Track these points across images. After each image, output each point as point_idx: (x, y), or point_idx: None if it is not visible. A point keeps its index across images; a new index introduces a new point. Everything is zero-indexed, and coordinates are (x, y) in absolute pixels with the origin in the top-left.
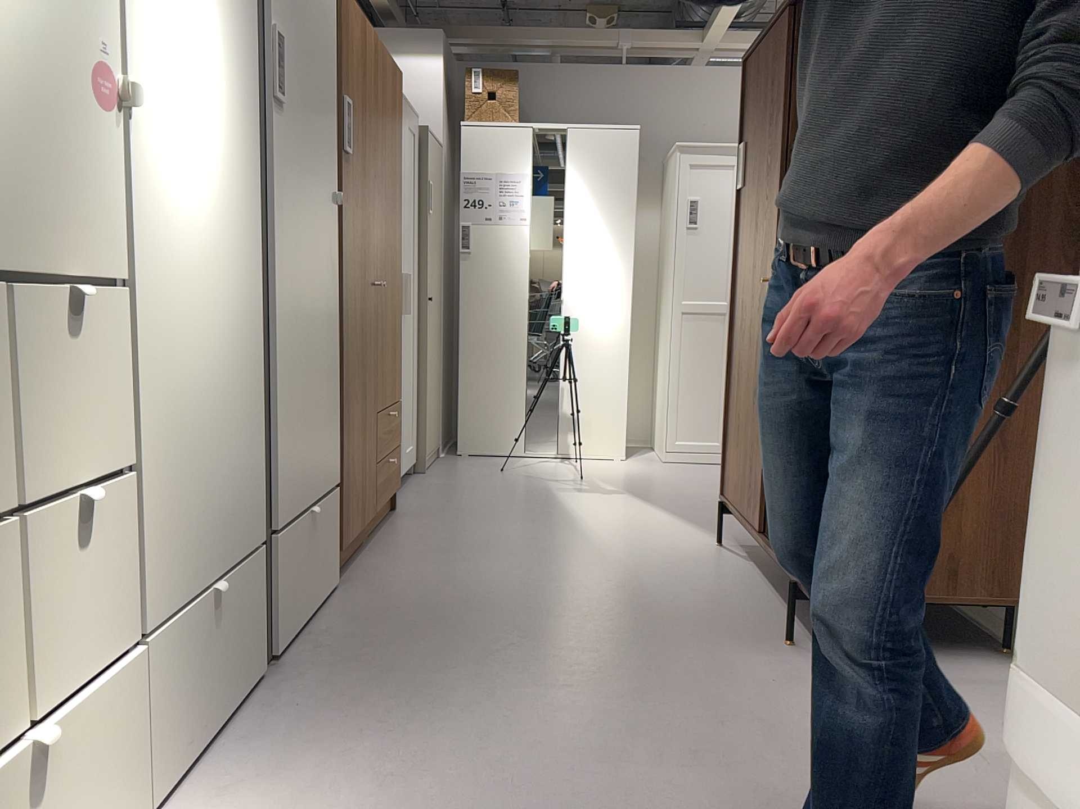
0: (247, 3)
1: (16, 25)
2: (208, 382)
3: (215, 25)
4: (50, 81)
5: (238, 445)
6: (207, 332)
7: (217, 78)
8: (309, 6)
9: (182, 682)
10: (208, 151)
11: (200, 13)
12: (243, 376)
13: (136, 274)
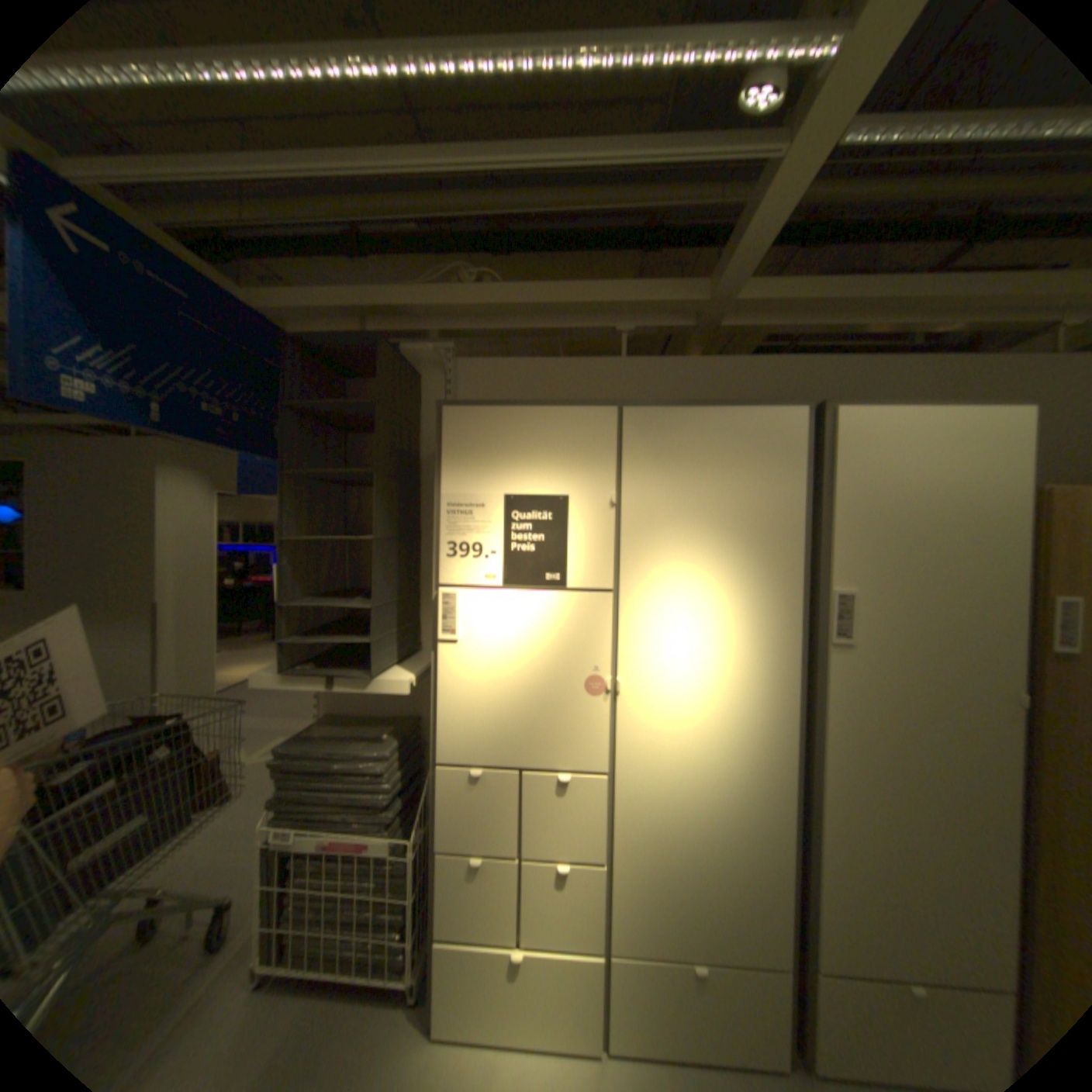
0: (788, 591)
1: (543, 675)
2: (705, 838)
3: (733, 621)
4: (562, 692)
5: (751, 888)
6: (706, 807)
7: (733, 652)
8: (938, 546)
9: (653, 1005)
10: (718, 699)
11: (711, 620)
12: (763, 842)
13: (625, 771)
